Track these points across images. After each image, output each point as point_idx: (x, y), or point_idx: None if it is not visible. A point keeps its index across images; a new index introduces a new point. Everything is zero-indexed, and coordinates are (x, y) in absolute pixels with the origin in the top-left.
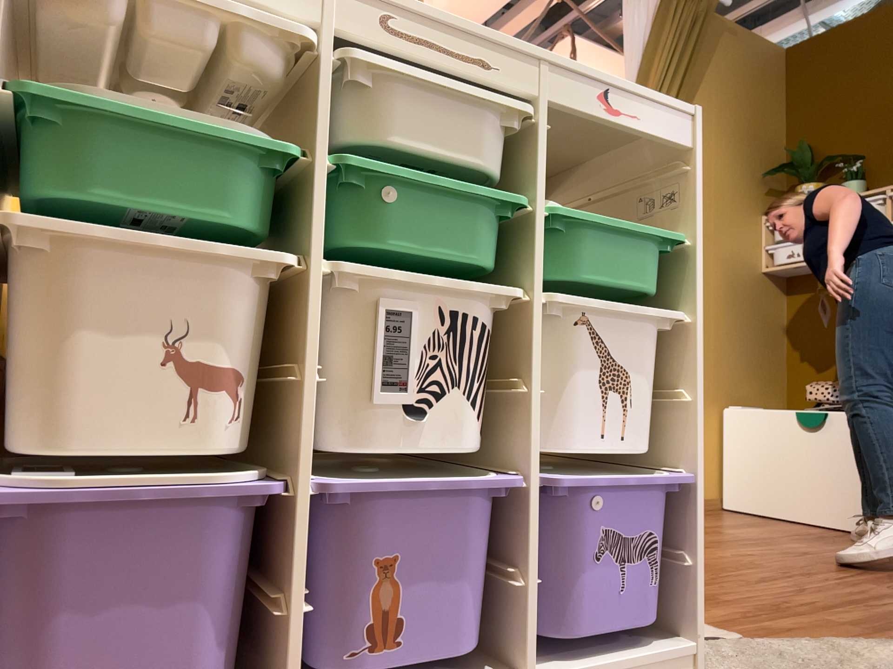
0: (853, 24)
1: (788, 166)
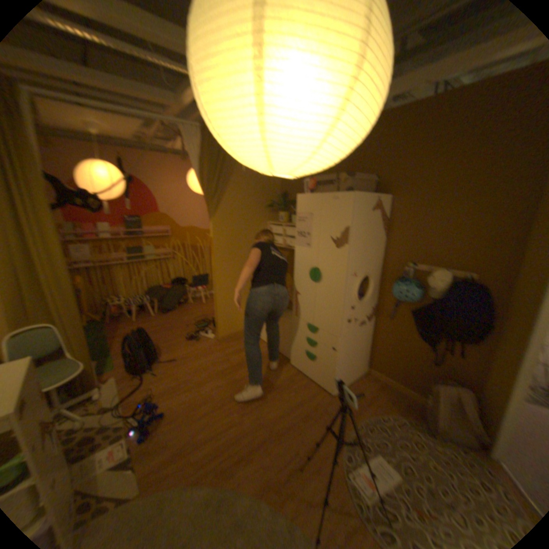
0: None
1: (278, 205)
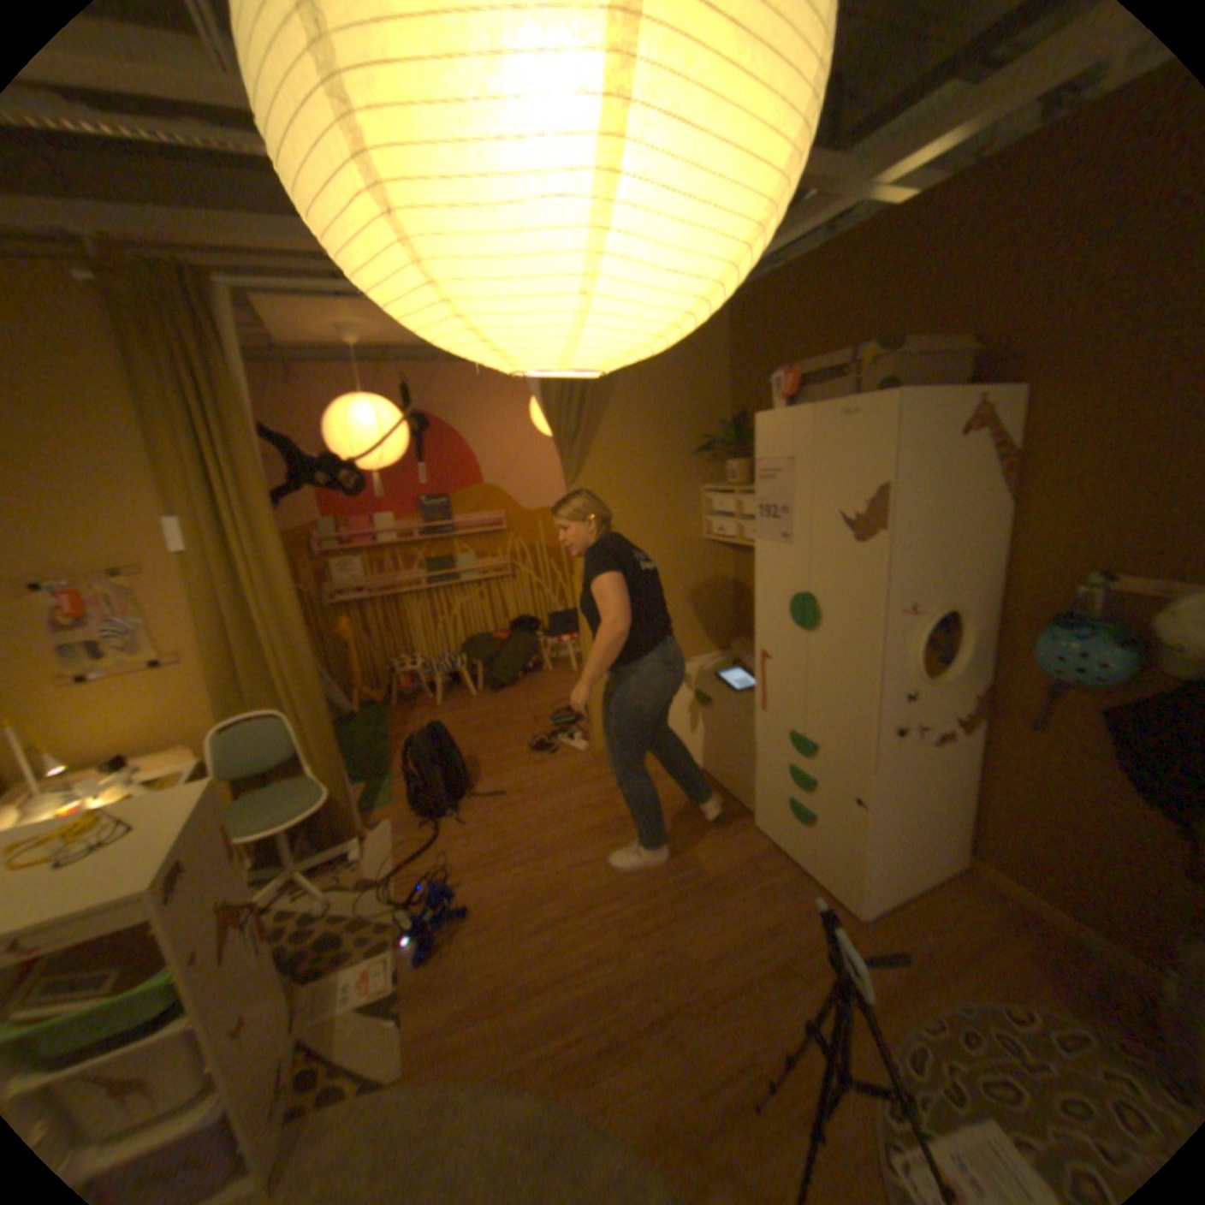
0: (783, 270)
1: (720, 442)
